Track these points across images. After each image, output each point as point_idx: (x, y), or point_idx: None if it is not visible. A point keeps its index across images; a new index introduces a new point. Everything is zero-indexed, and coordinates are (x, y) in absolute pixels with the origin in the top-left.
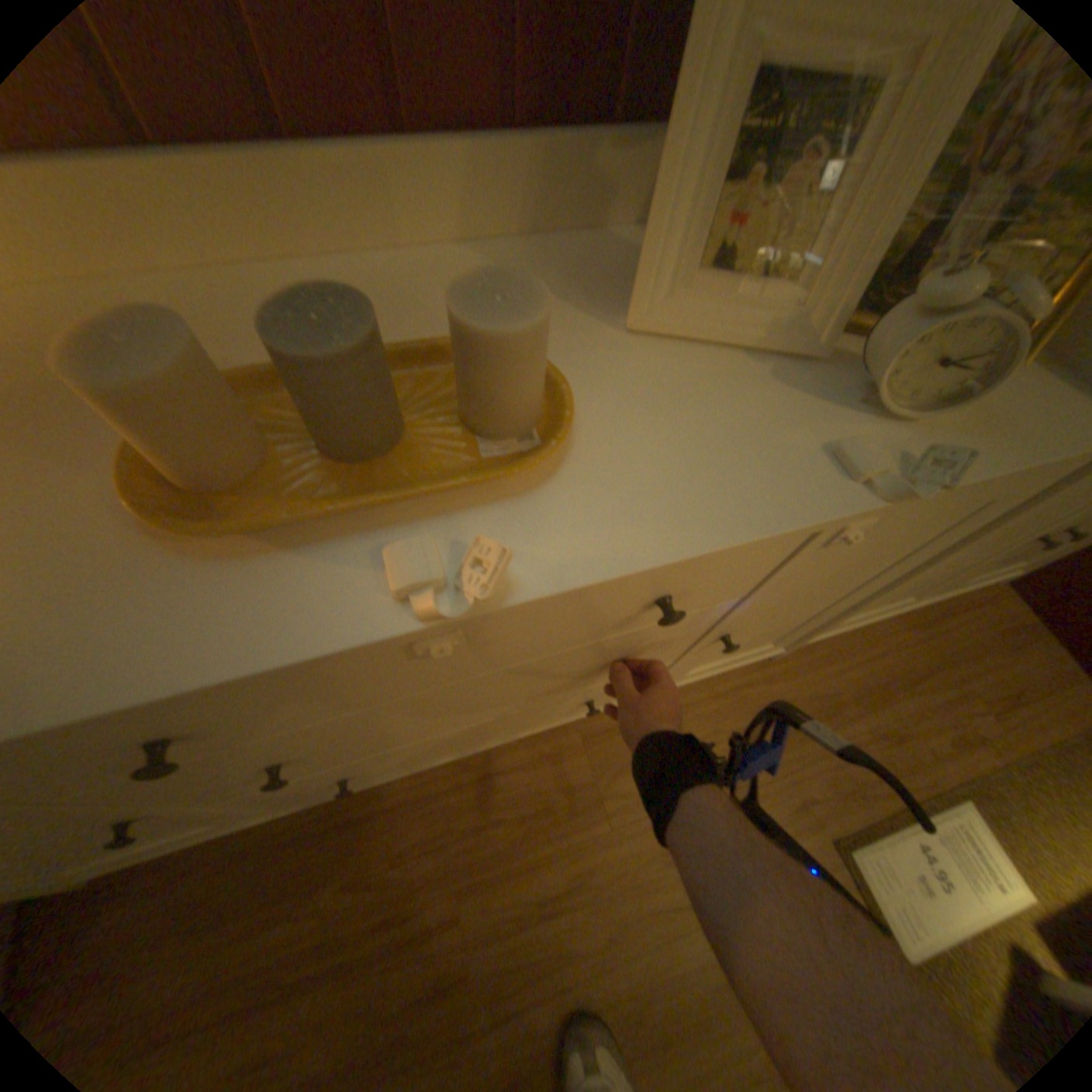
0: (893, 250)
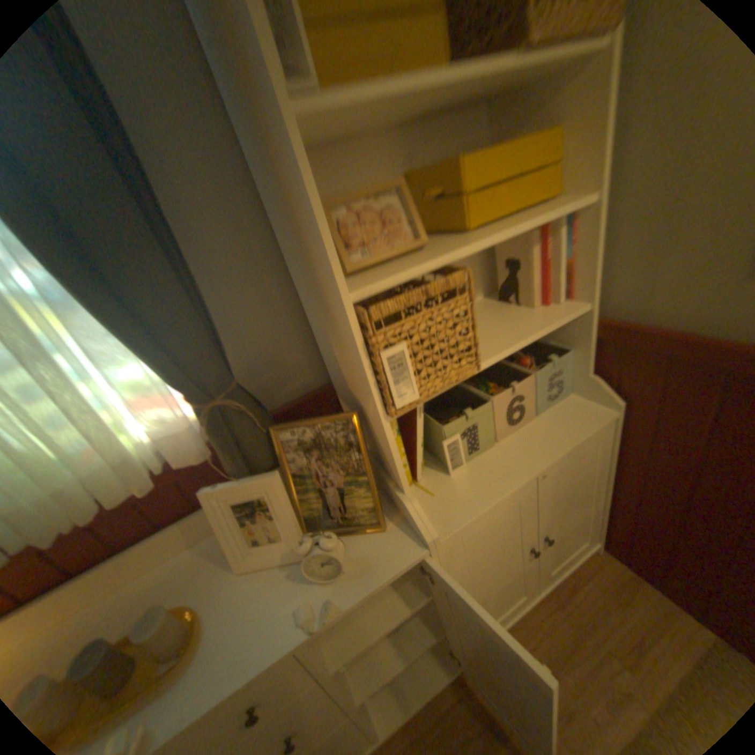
0: (294, 530)
